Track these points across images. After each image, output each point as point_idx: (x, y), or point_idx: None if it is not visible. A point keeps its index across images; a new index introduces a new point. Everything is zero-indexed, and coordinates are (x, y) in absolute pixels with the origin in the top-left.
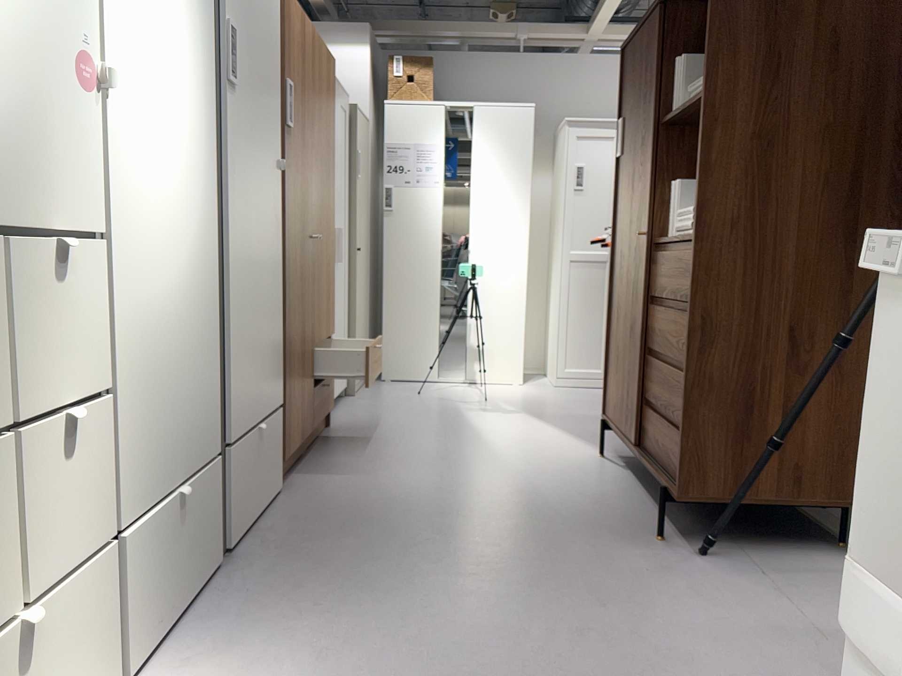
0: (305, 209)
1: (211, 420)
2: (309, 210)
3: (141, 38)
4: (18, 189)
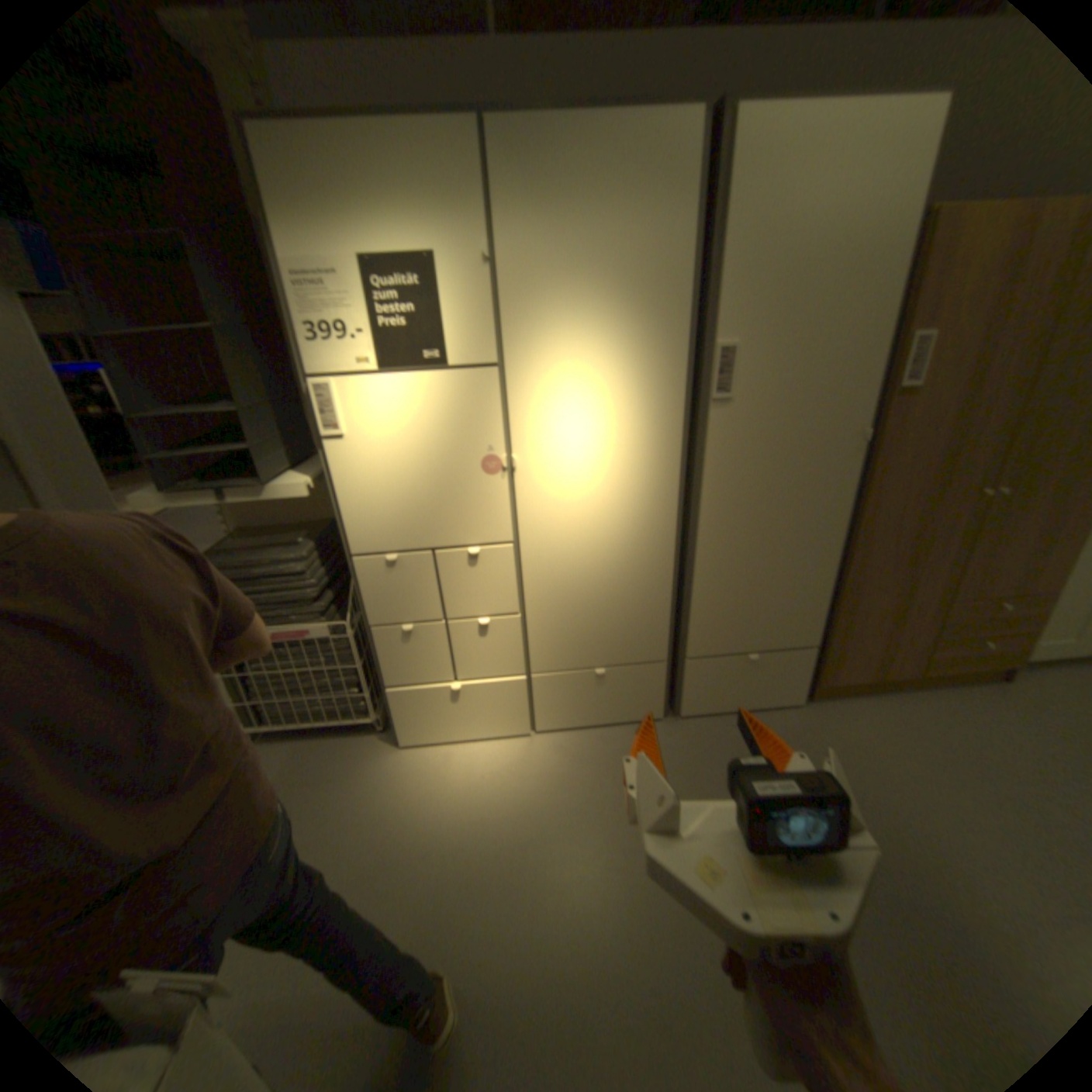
0: (964, 465)
1: (656, 640)
2: (982, 463)
3: (563, 421)
4: (449, 531)
